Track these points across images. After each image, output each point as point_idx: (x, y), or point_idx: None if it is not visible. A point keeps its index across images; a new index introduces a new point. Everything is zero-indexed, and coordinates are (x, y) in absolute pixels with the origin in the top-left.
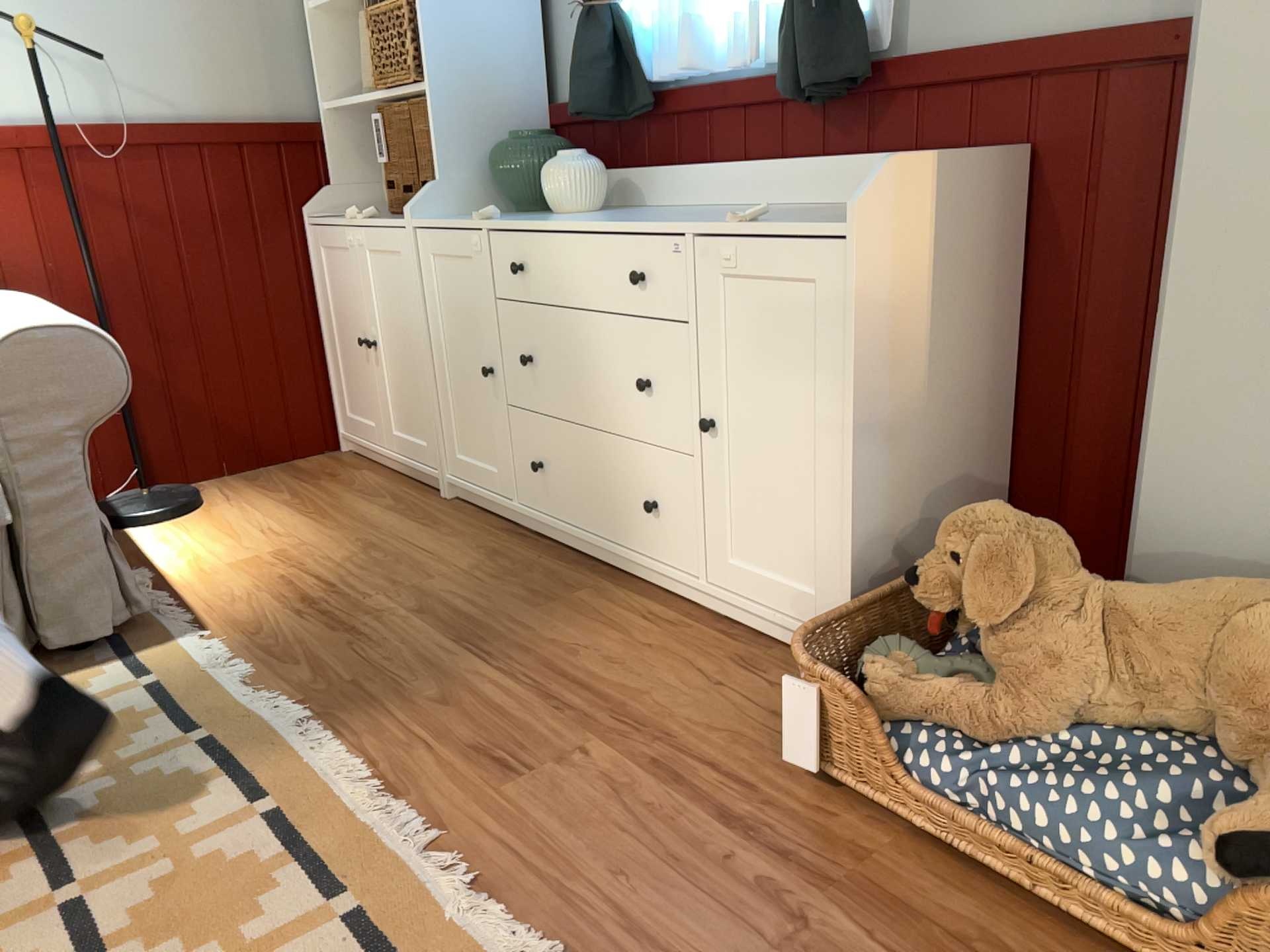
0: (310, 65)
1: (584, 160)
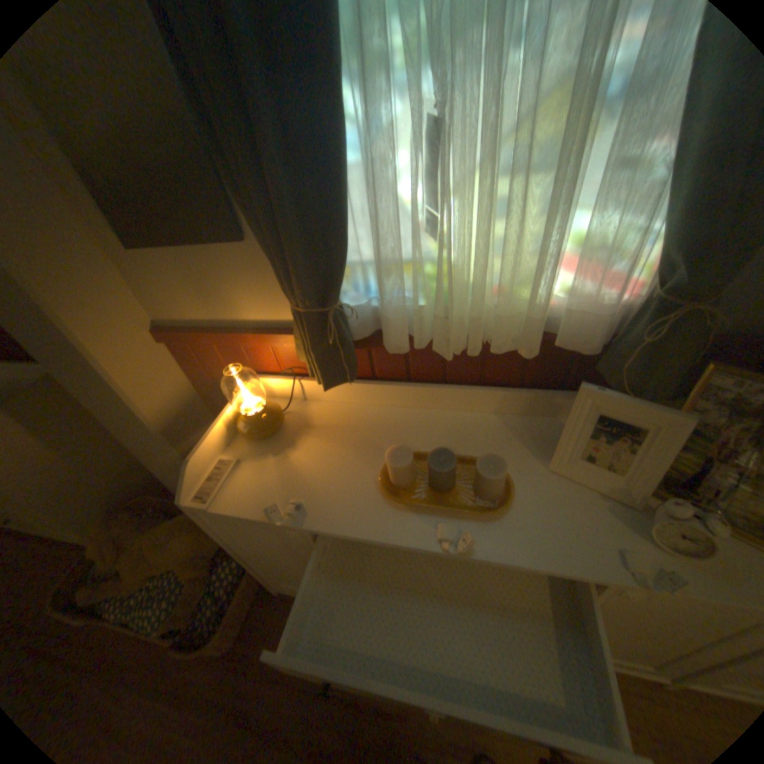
0: None
1: None
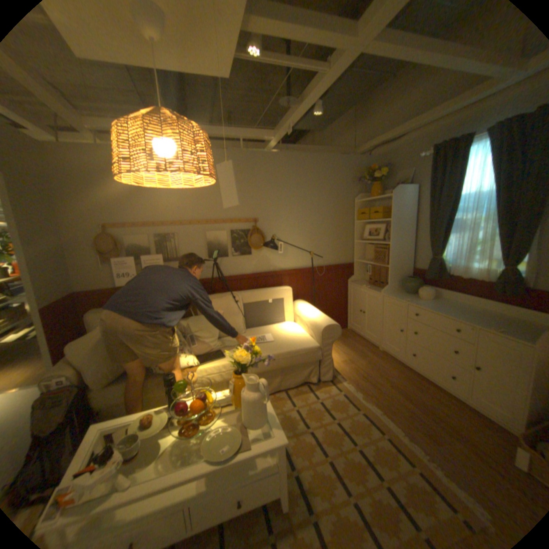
0: (352, 251)
1: (431, 289)
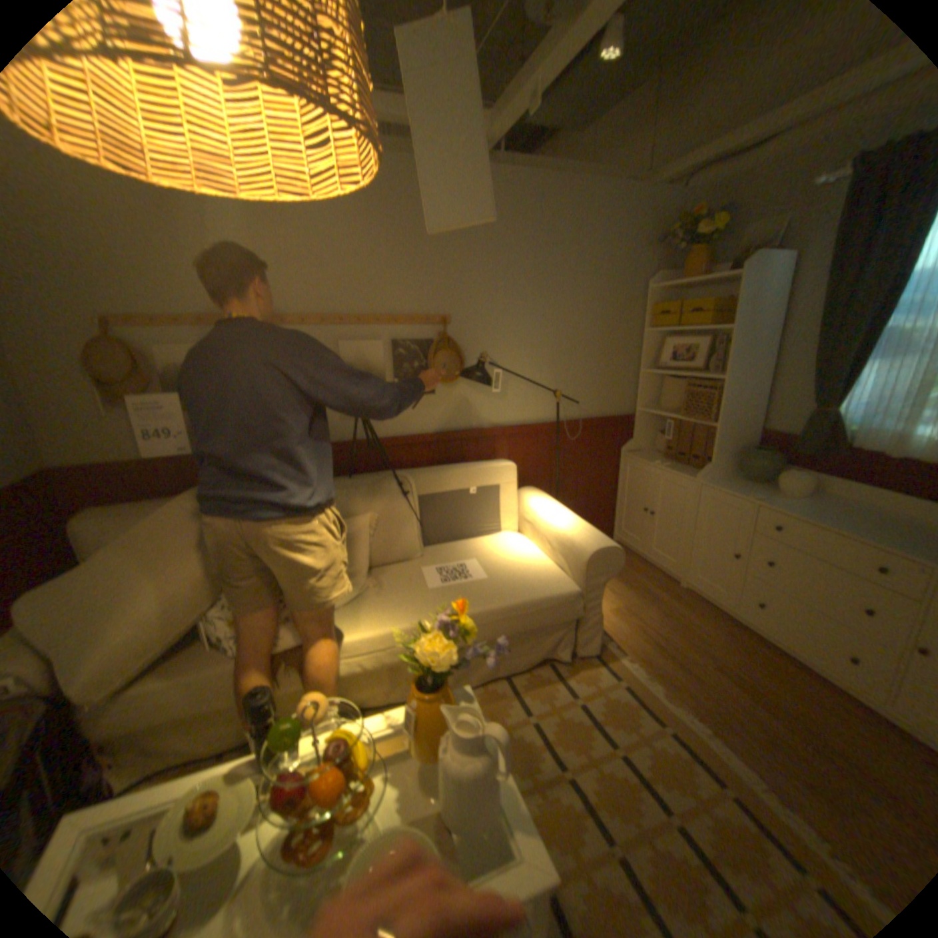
0: (634, 391)
1: (809, 477)
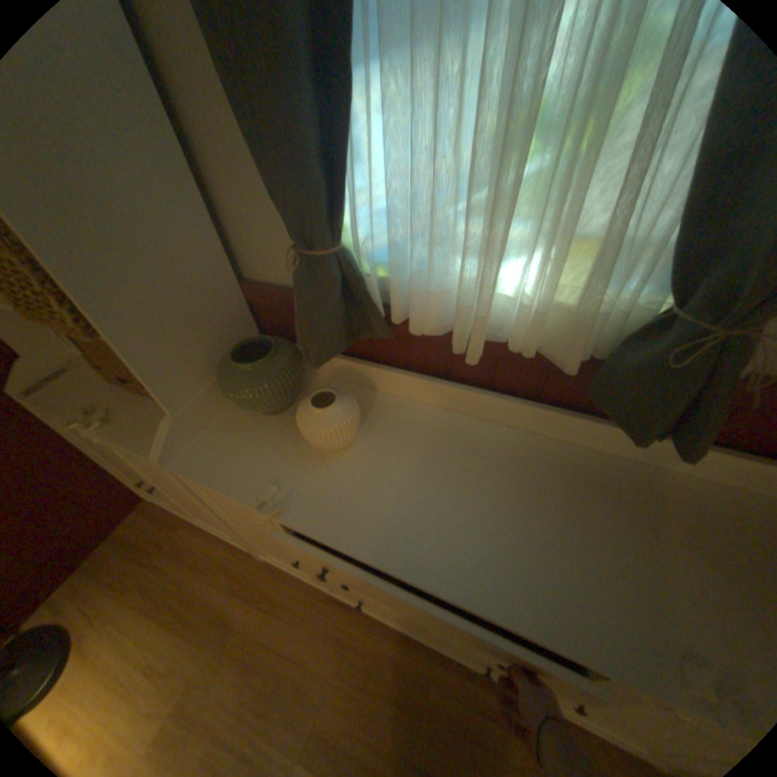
0: None
1: (346, 410)
